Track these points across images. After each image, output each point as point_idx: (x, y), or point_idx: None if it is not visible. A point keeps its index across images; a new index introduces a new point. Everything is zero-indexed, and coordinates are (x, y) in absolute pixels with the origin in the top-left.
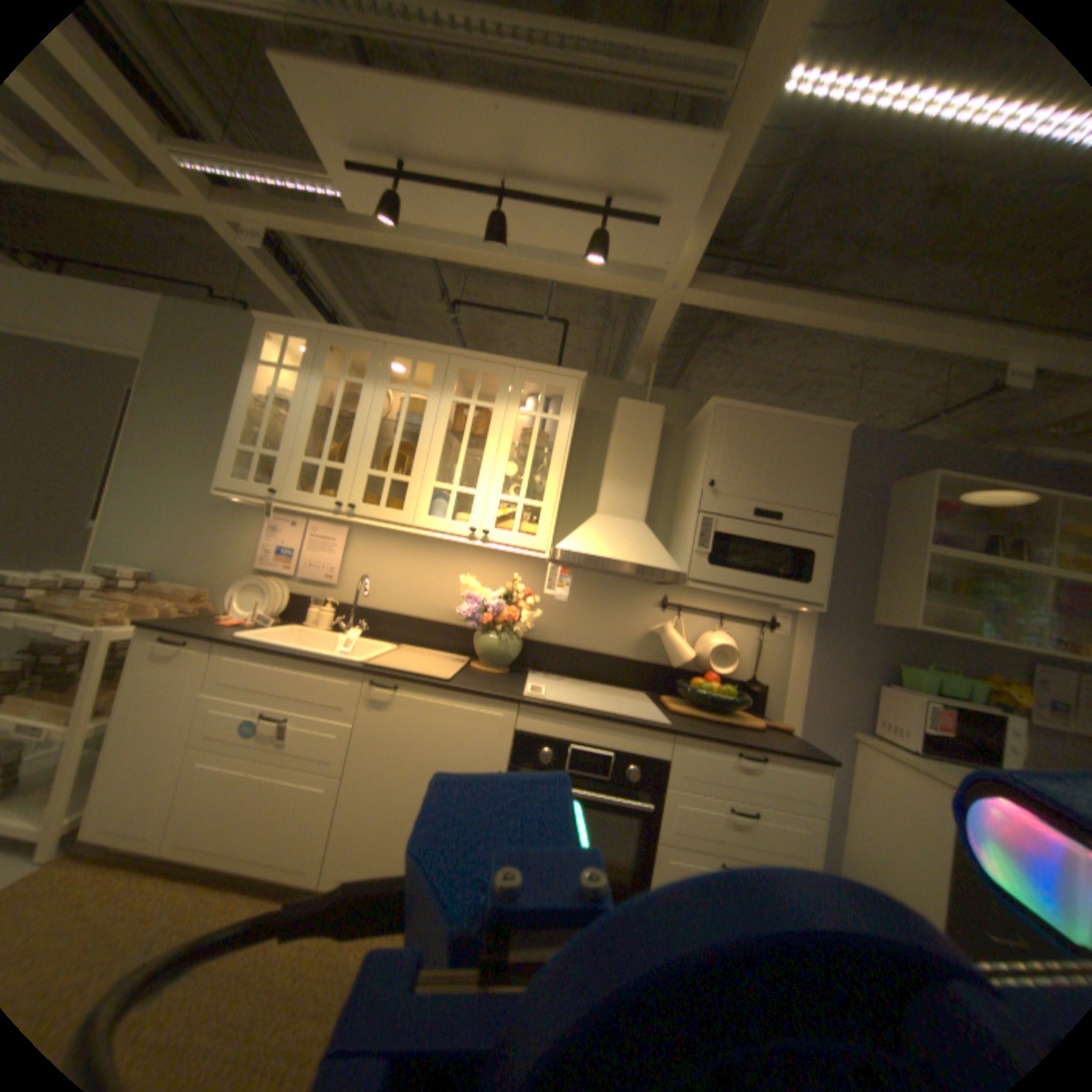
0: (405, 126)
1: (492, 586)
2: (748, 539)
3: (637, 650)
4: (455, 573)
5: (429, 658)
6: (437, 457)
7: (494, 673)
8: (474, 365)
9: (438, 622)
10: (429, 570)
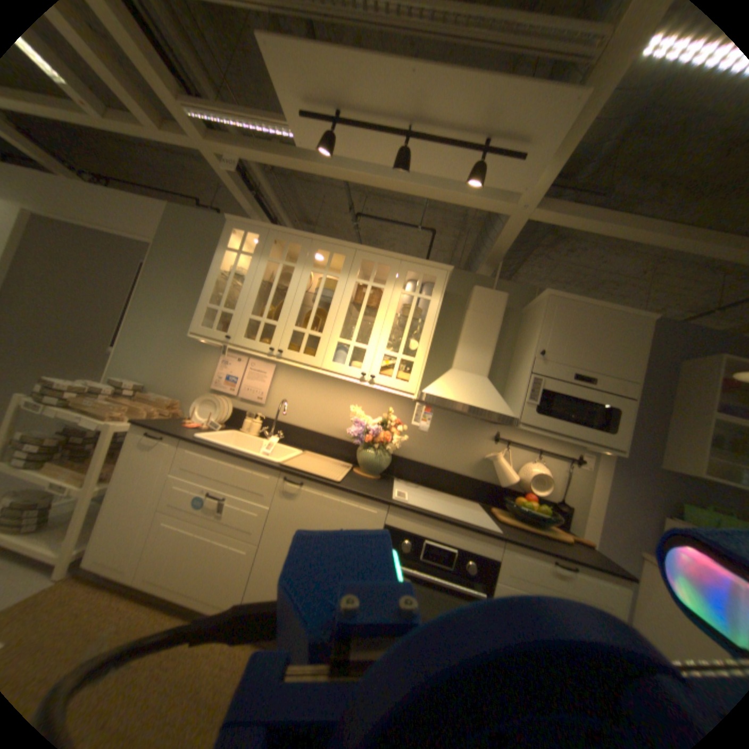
0: (345, 85)
1: (372, 415)
2: (568, 397)
3: (474, 471)
4: (346, 403)
5: (324, 463)
6: (341, 321)
7: (369, 478)
8: (372, 257)
9: (331, 437)
10: (328, 399)
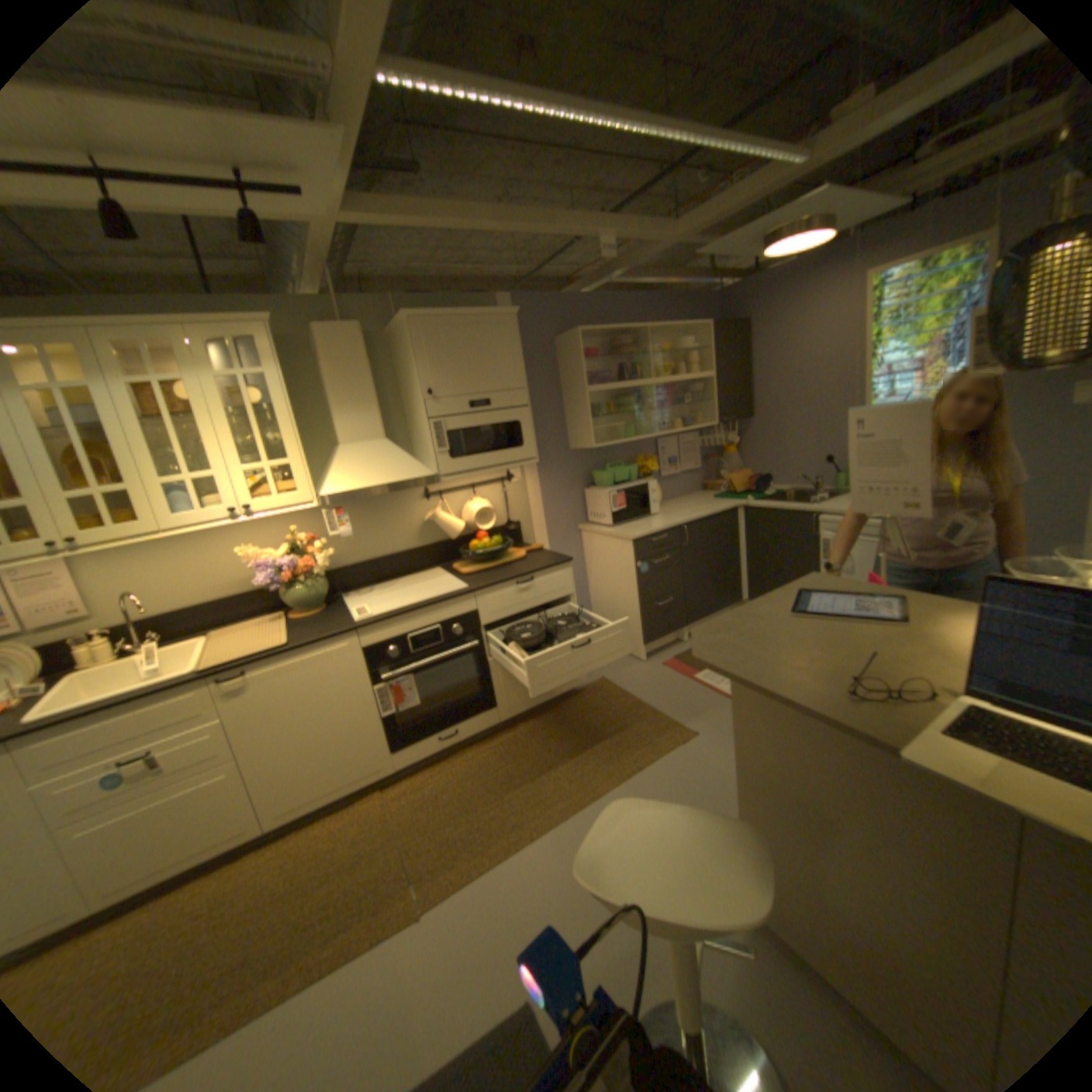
0: None
1: (271, 545)
2: (473, 430)
3: (421, 540)
4: (224, 548)
5: (247, 632)
6: (146, 453)
7: (315, 615)
8: (129, 334)
9: (233, 598)
10: (193, 556)
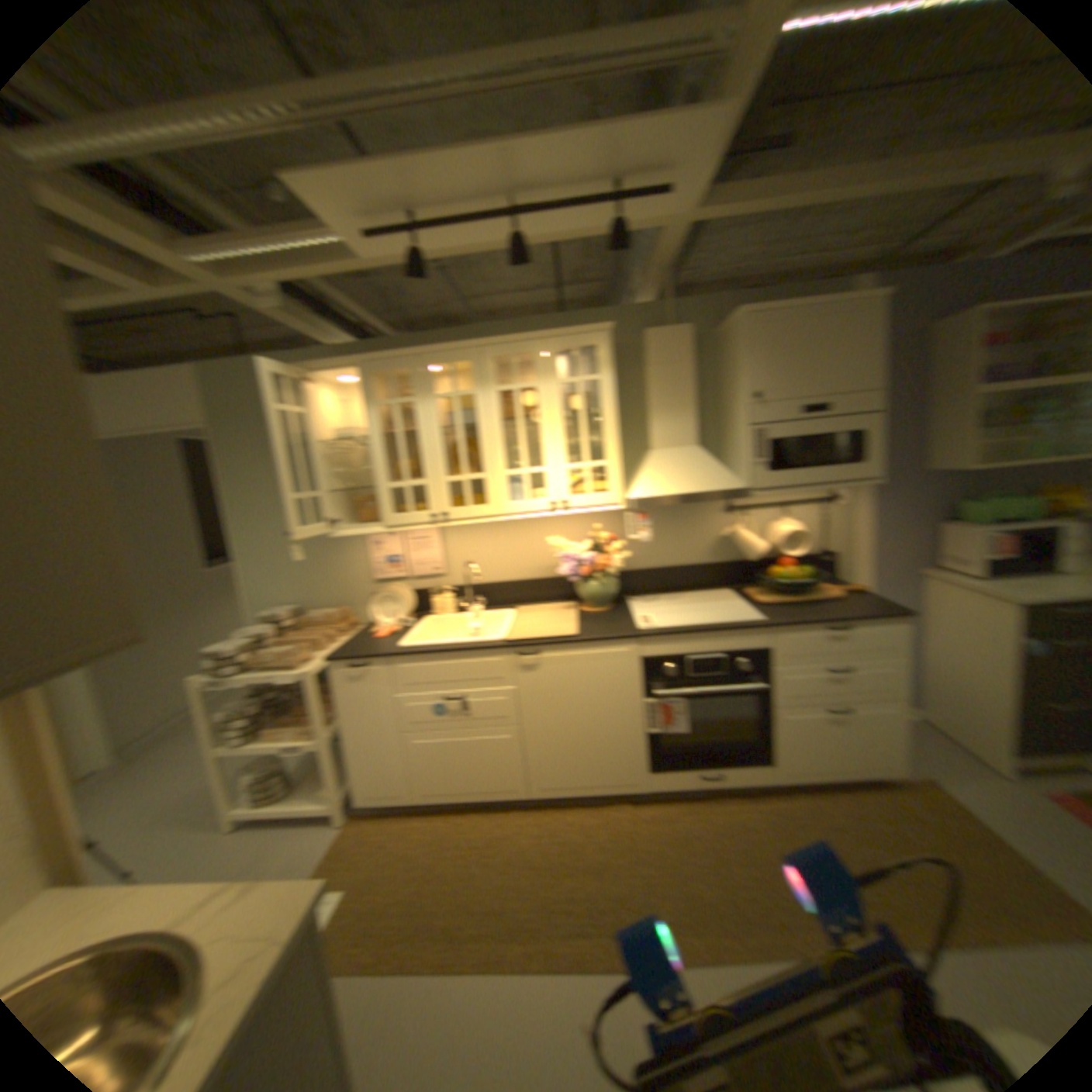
0: (408, 189)
1: (572, 540)
2: (798, 439)
3: (712, 556)
4: (536, 537)
5: (542, 615)
6: (497, 450)
7: (599, 612)
8: (501, 351)
9: (535, 581)
10: (513, 540)
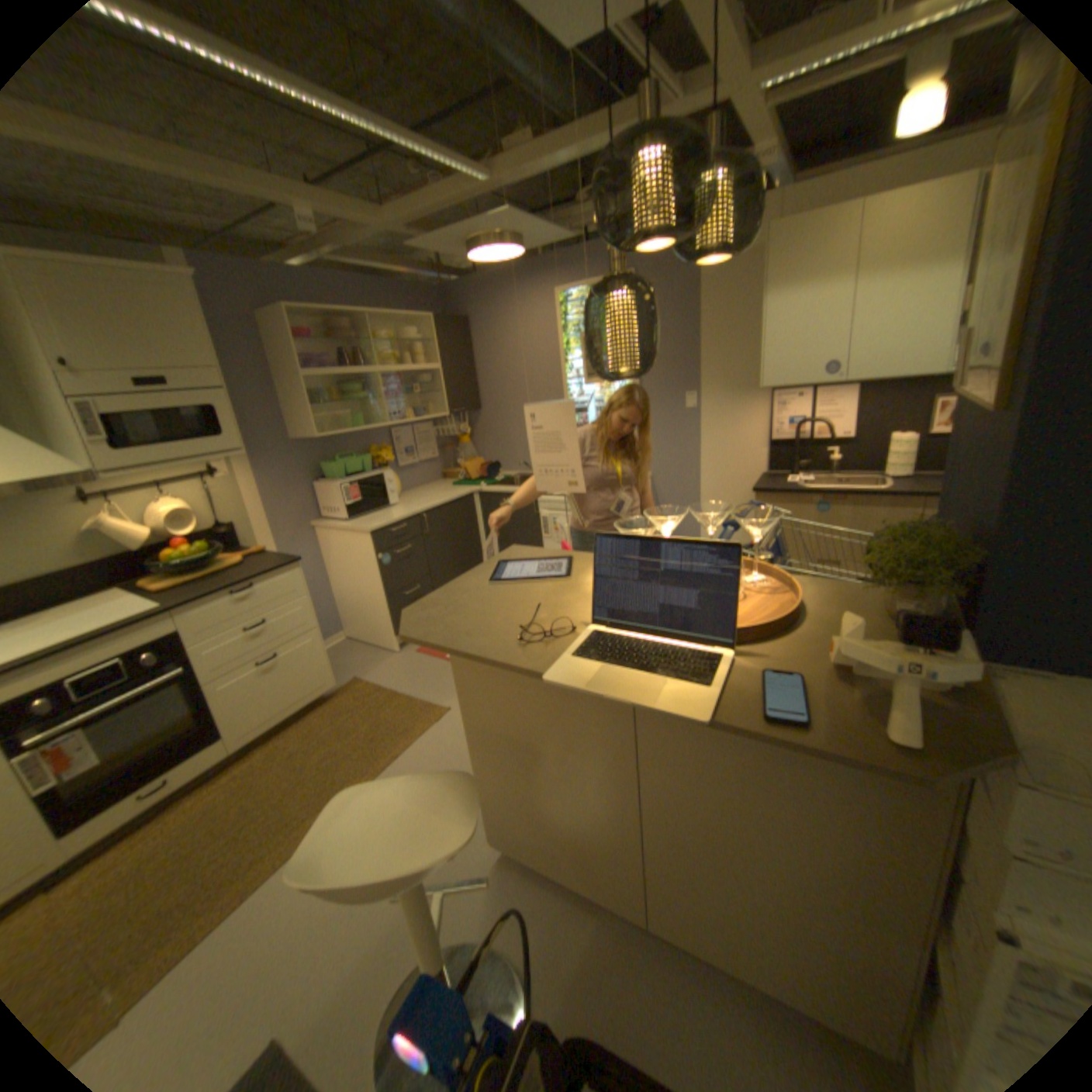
0: None
1: None
2: (144, 414)
3: (80, 555)
4: None
5: None
6: None
7: None
8: None
9: None
10: None
